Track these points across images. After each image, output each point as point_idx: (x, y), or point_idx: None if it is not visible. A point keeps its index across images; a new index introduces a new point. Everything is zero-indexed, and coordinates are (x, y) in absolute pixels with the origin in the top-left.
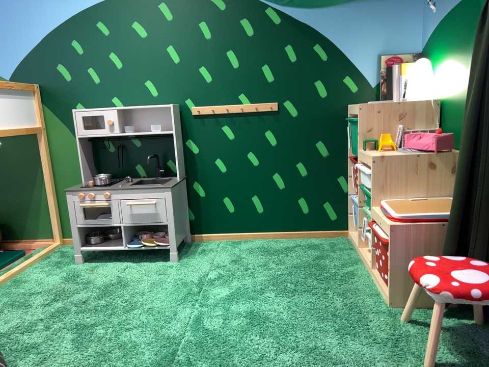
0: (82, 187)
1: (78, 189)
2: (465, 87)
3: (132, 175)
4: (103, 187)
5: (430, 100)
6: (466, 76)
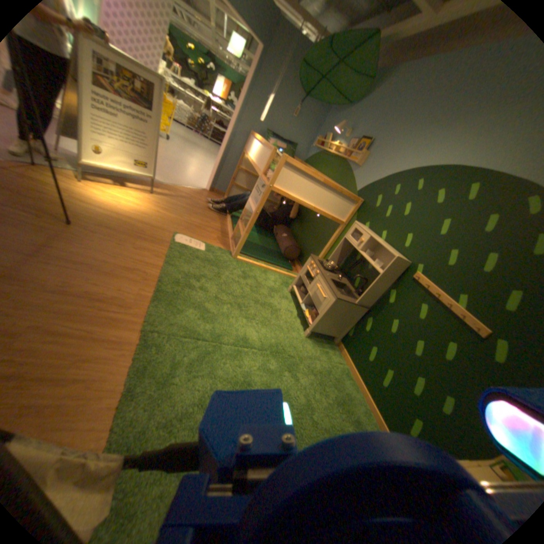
0: (317, 261)
1: (313, 259)
2: None
3: (351, 280)
4: (323, 269)
5: None
6: None
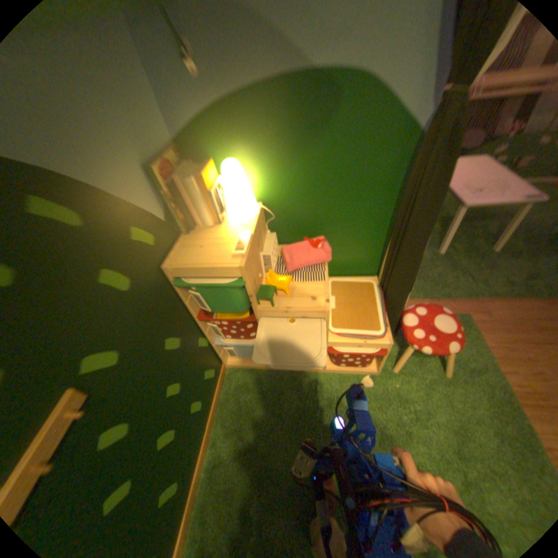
0: None
1: None
2: (314, 188)
3: None
4: None
5: (261, 209)
6: (314, 177)
